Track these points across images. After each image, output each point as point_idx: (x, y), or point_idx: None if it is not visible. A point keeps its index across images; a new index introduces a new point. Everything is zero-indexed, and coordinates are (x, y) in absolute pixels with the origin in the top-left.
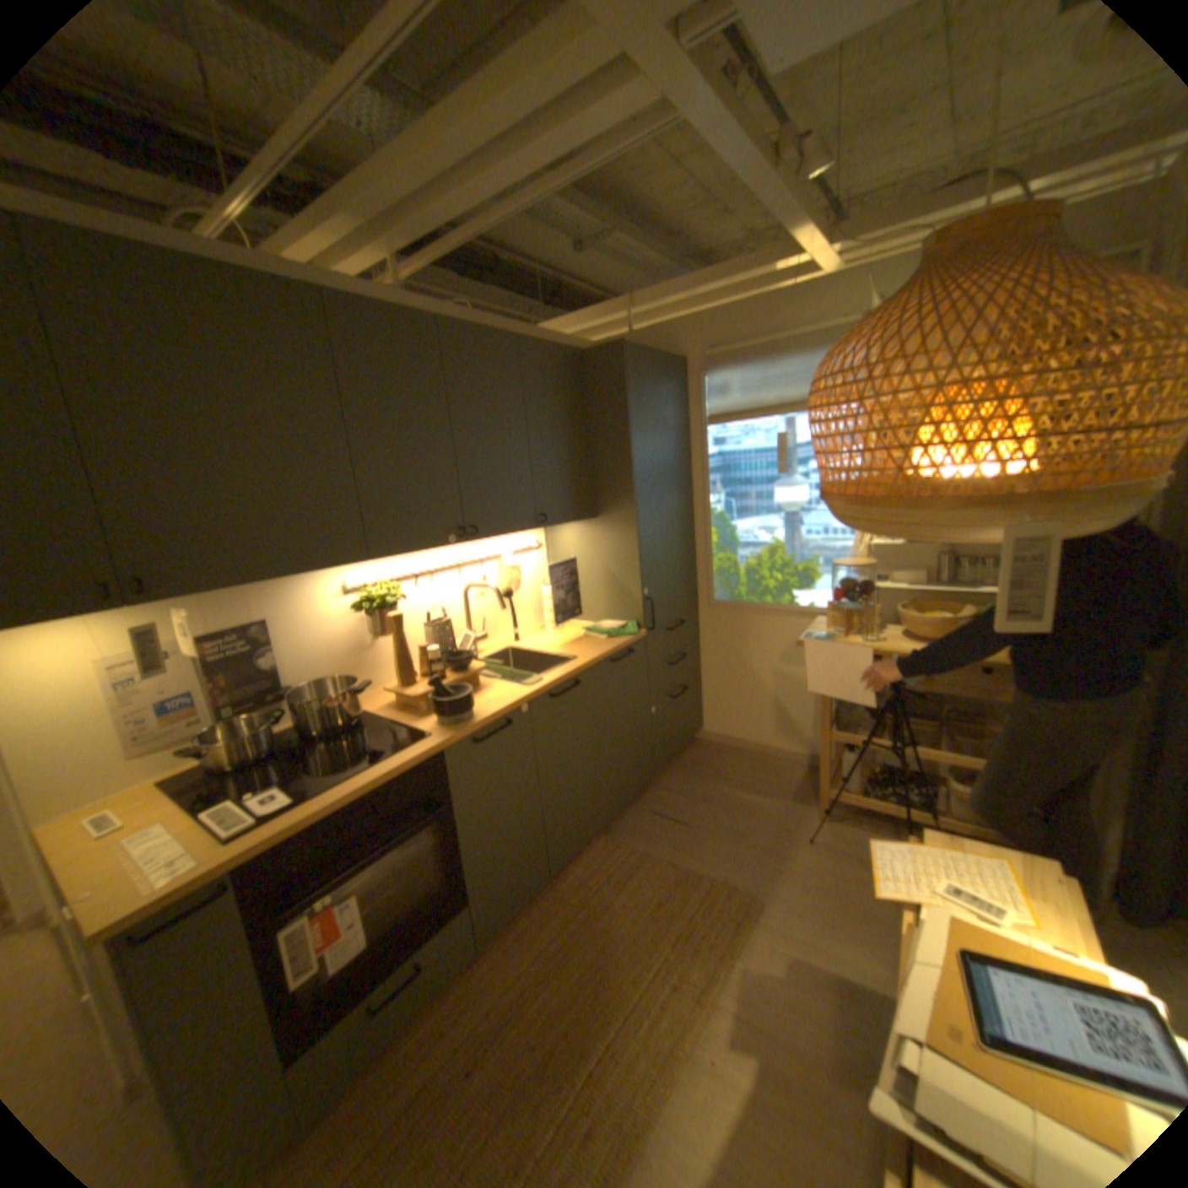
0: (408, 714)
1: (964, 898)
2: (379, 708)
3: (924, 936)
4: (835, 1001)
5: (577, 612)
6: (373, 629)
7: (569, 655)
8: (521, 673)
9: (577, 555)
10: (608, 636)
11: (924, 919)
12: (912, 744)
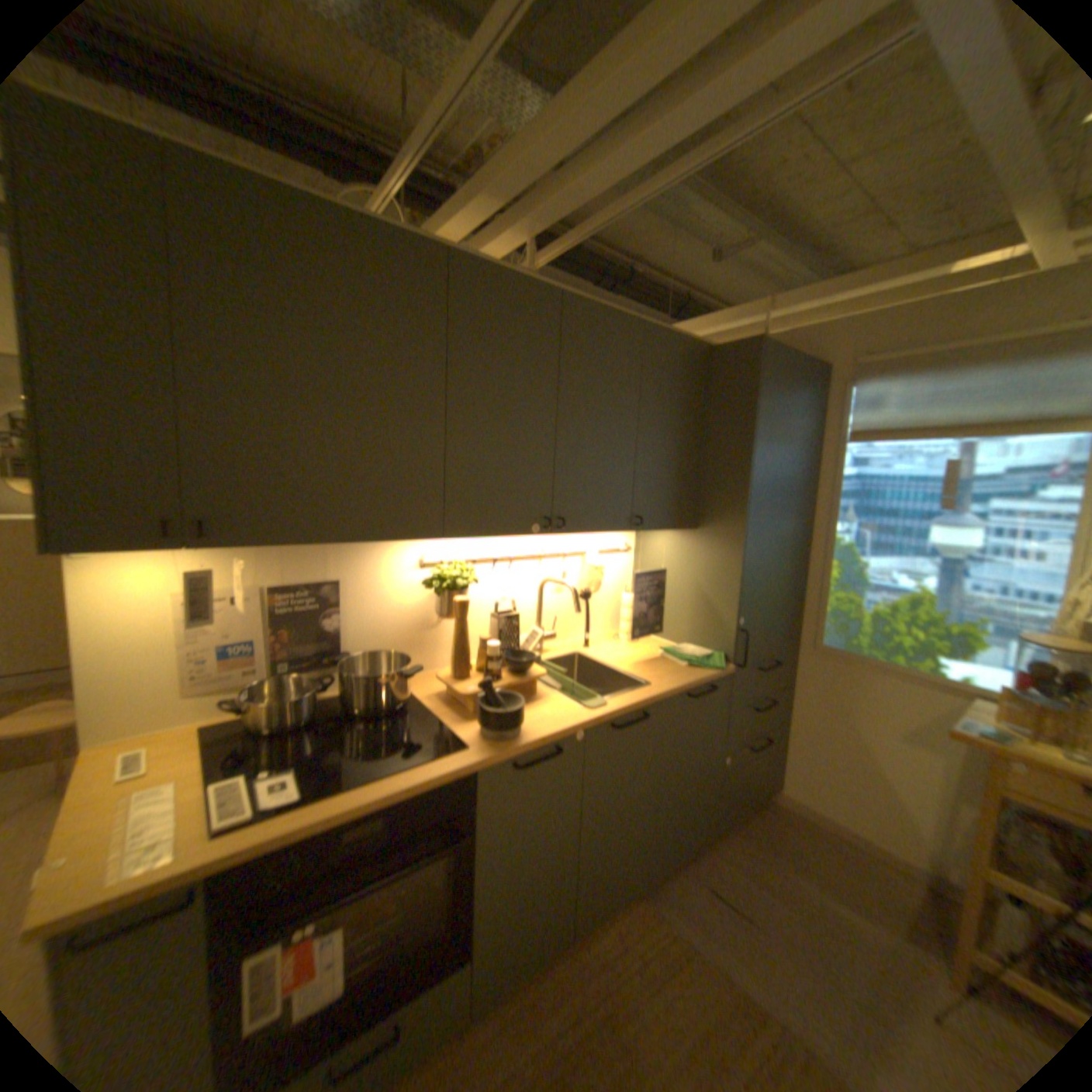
0: (454, 710)
1: None
2: (429, 693)
3: None
4: None
5: (656, 627)
6: (440, 608)
7: (641, 678)
8: (583, 688)
9: (667, 565)
10: (689, 664)
11: None
12: None
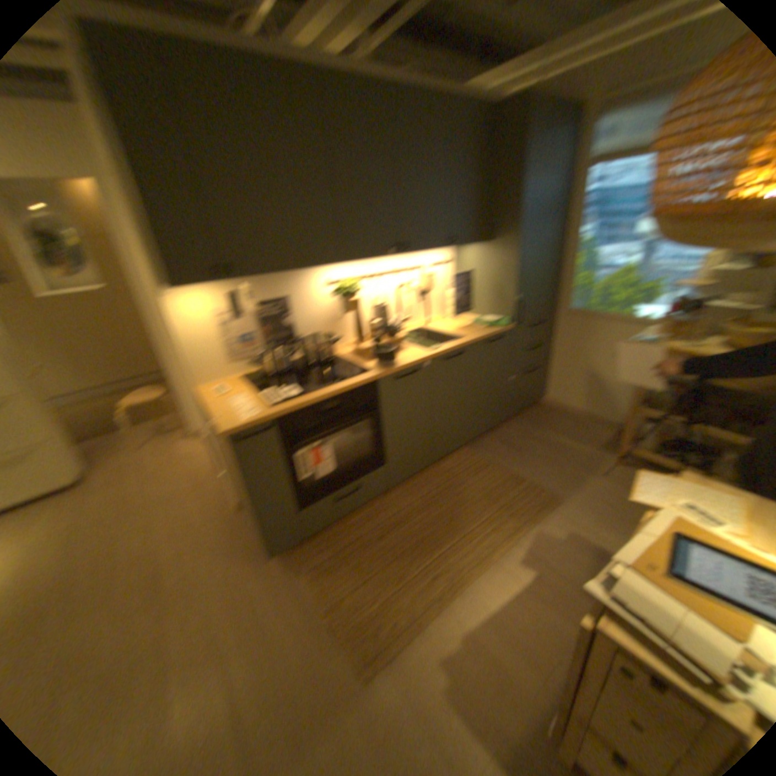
0: (358, 359)
1: (695, 511)
2: (342, 355)
3: (656, 524)
4: (593, 558)
5: (466, 310)
6: (340, 308)
7: (457, 336)
8: (425, 343)
9: (471, 269)
10: (485, 326)
11: (660, 517)
12: (702, 423)
